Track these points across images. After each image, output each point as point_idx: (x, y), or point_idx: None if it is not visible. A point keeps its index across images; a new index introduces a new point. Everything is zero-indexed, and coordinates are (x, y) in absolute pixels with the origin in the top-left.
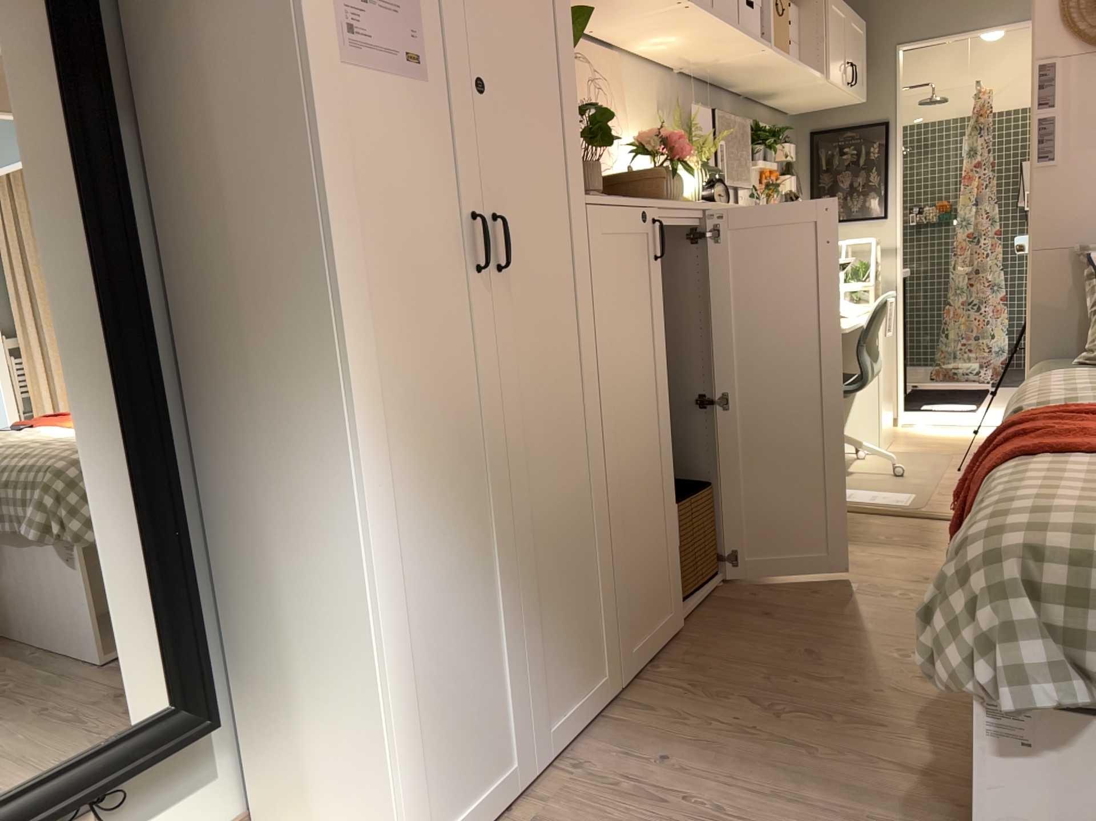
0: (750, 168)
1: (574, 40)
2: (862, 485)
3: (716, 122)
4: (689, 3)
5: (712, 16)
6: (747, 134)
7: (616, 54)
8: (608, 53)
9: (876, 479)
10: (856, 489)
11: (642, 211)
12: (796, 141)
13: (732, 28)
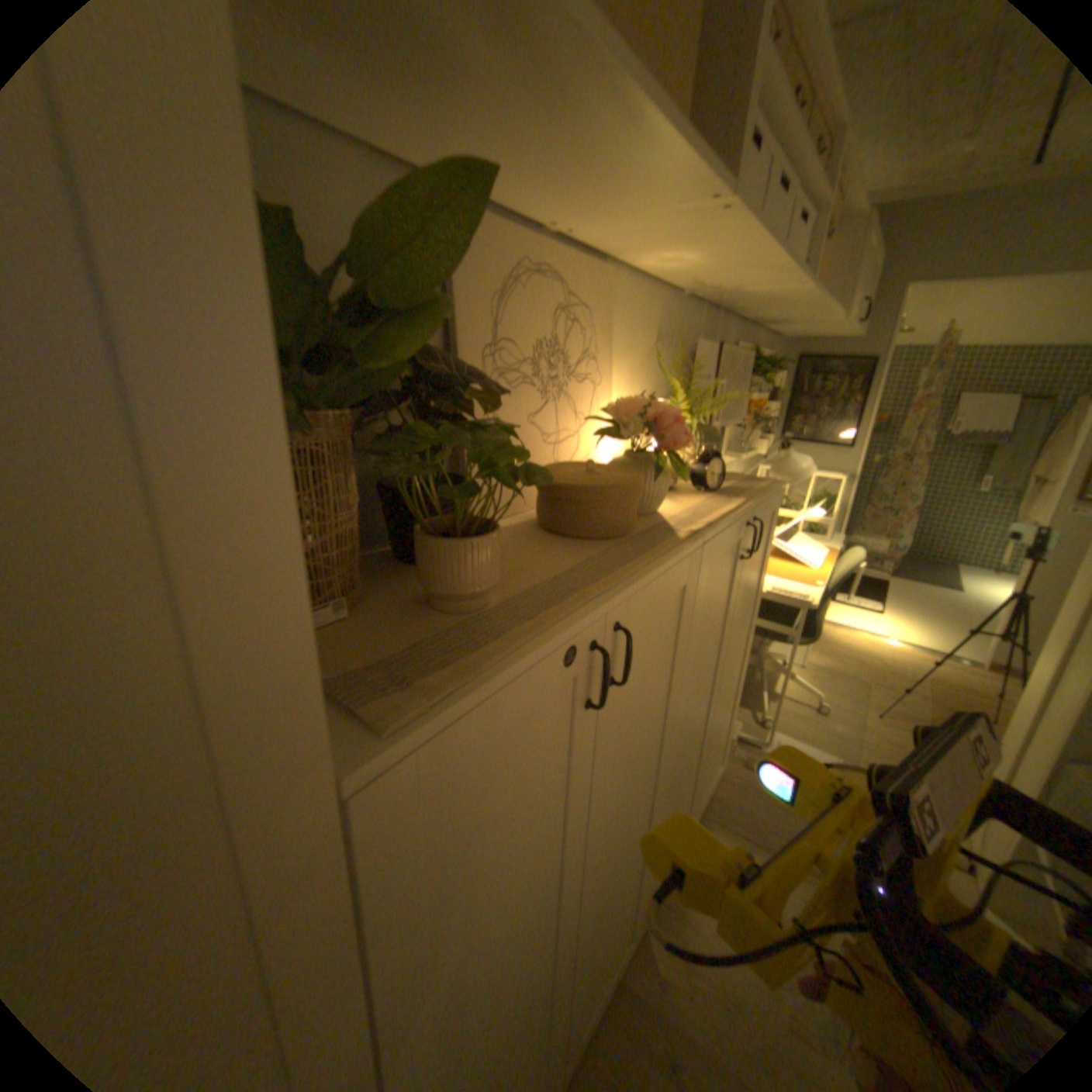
0: (746, 398)
1: (453, 244)
2: (792, 730)
3: (722, 348)
4: (738, 189)
5: (765, 221)
6: (750, 358)
7: (612, 265)
8: (601, 261)
9: (804, 717)
10: (786, 736)
11: (568, 645)
12: (789, 359)
13: (785, 243)
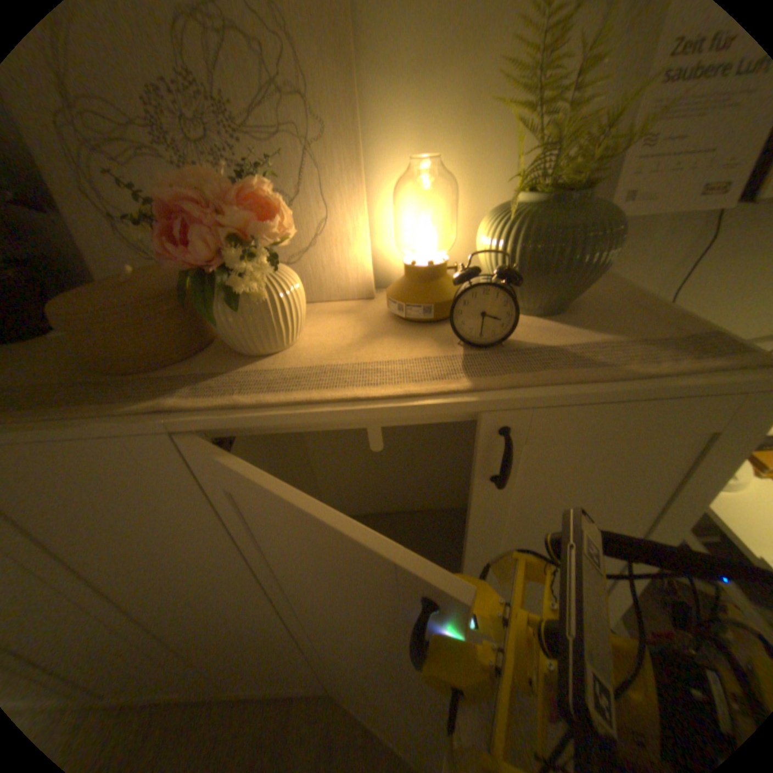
0: None
1: None
2: None
3: None
4: None
5: None
6: None
7: None
8: None
9: None
10: None
11: None
12: None
13: None
